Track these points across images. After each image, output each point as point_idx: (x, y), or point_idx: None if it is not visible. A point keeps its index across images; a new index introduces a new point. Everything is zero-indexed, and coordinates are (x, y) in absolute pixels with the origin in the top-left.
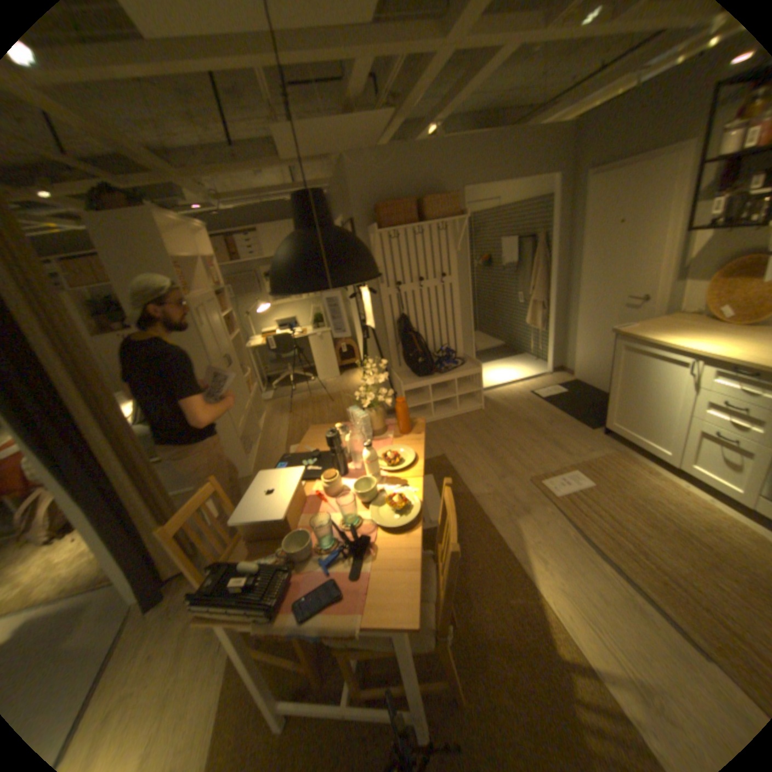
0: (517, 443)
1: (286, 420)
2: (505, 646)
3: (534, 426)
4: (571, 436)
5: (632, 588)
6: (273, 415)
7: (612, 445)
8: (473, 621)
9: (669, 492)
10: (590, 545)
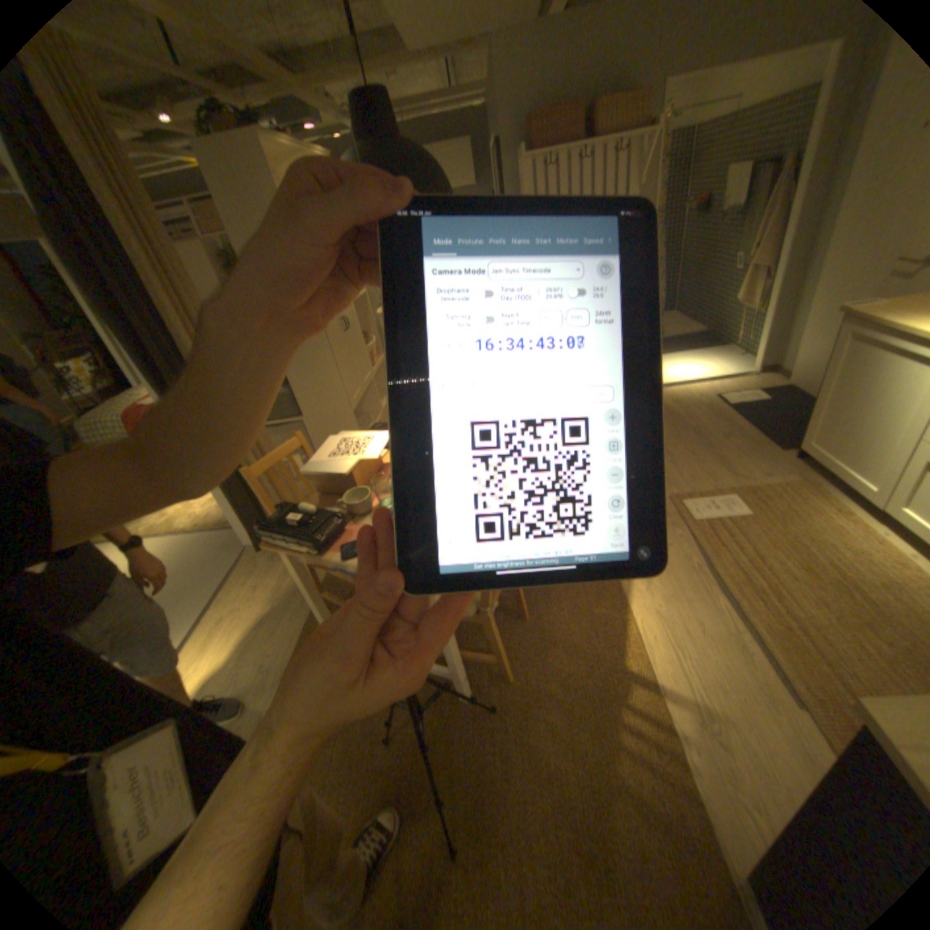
0: (671, 454)
1: None
2: (571, 646)
3: (703, 438)
4: (748, 456)
5: (744, 626)
6: None
7: (802, 472)
8: (546, 619)
9: (853, 536)
10: (713, 576)
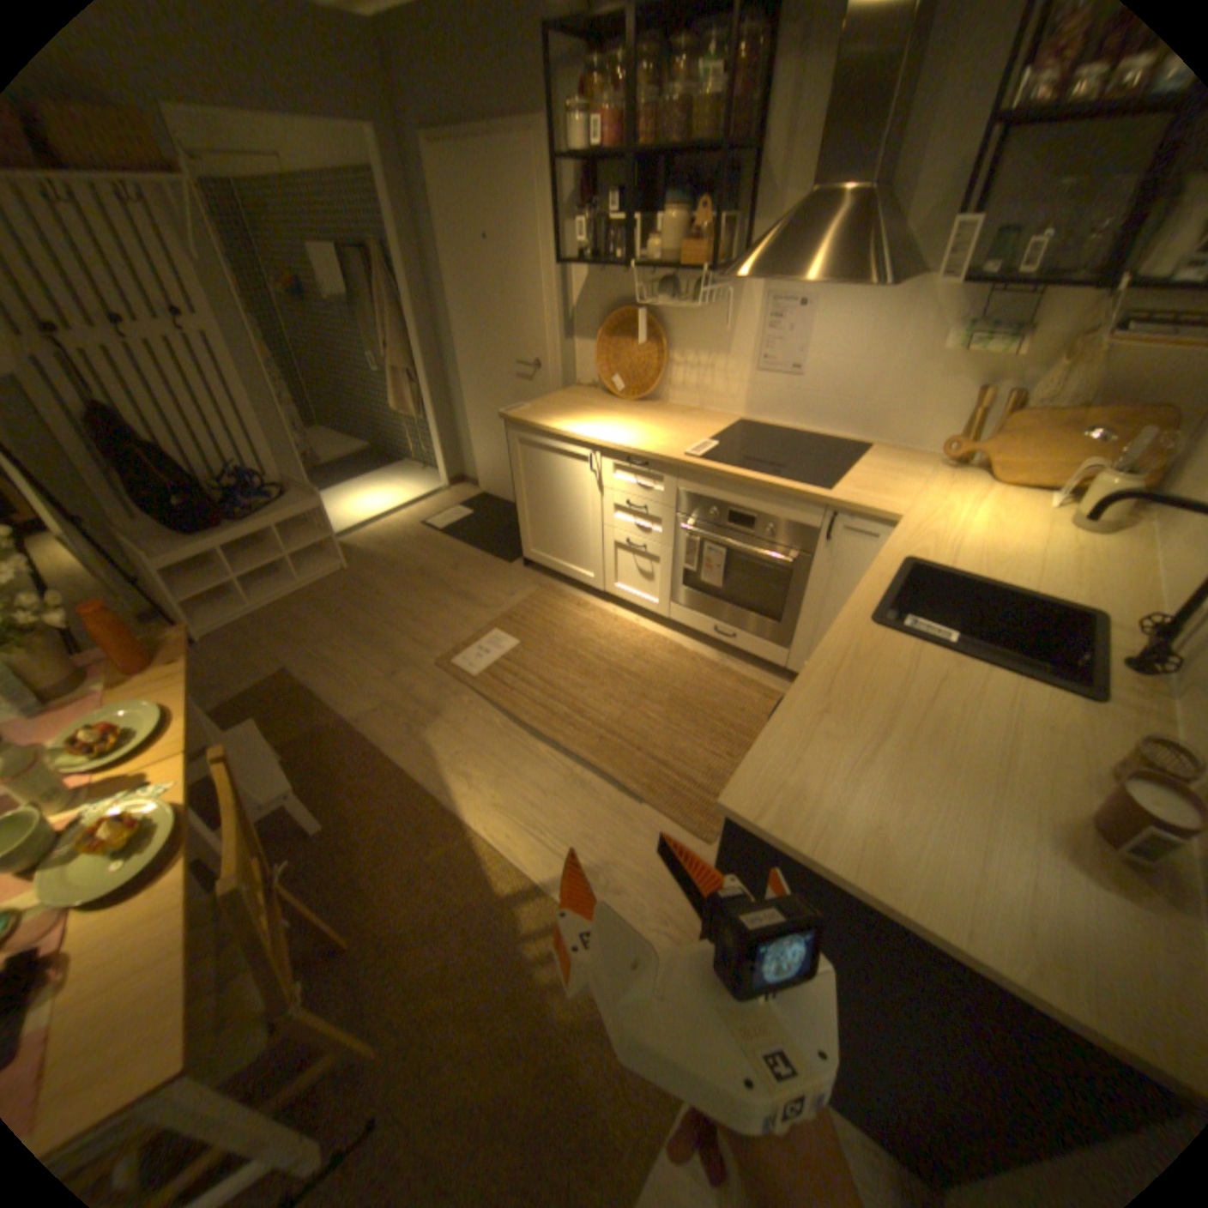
0: (410, 611)
1: None
2: (424, 928)
3: (433, 578)
4: (485, 581)
5: (570, 759)
6: None
7: (535, 580)
8: (371, 922)
9: (597, 623)
10: (521, 727)
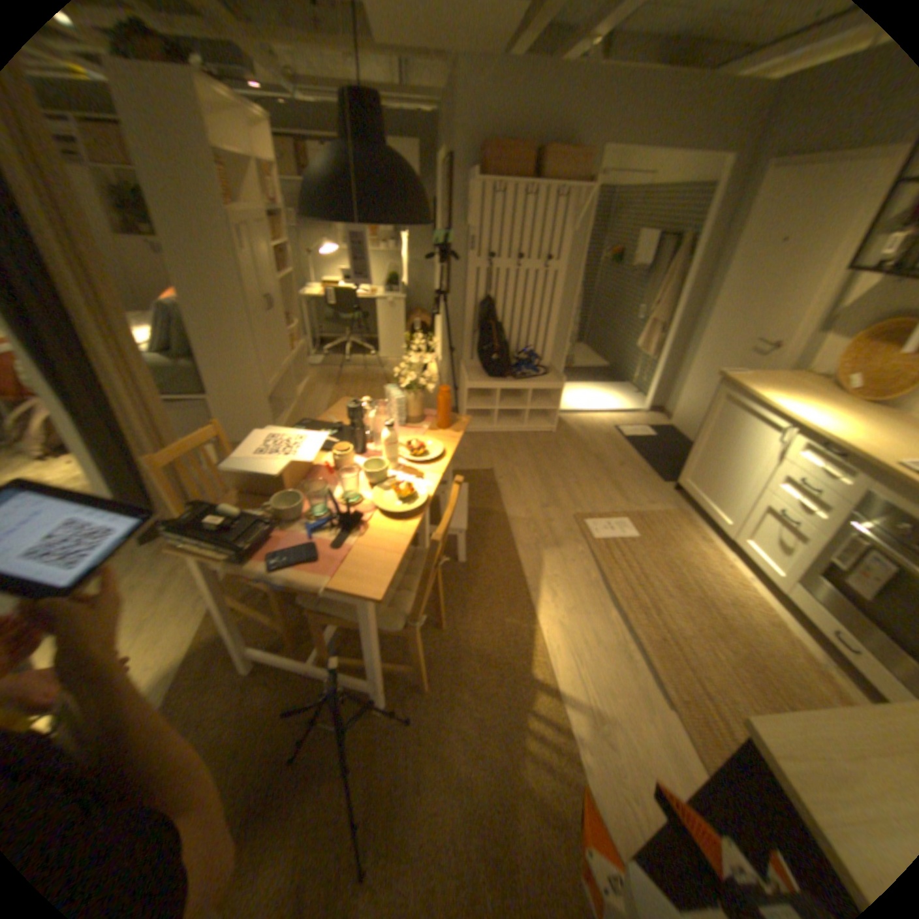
0: (577, 476)
1: (332, 393)
2: (485, 655)
3: (603, 464)
4: (638, 484)
5: (631, 636)
6: (319, 384)
7: (678, 503)
8: (462, 628)
9: (713, 561)
10: (608, 591)
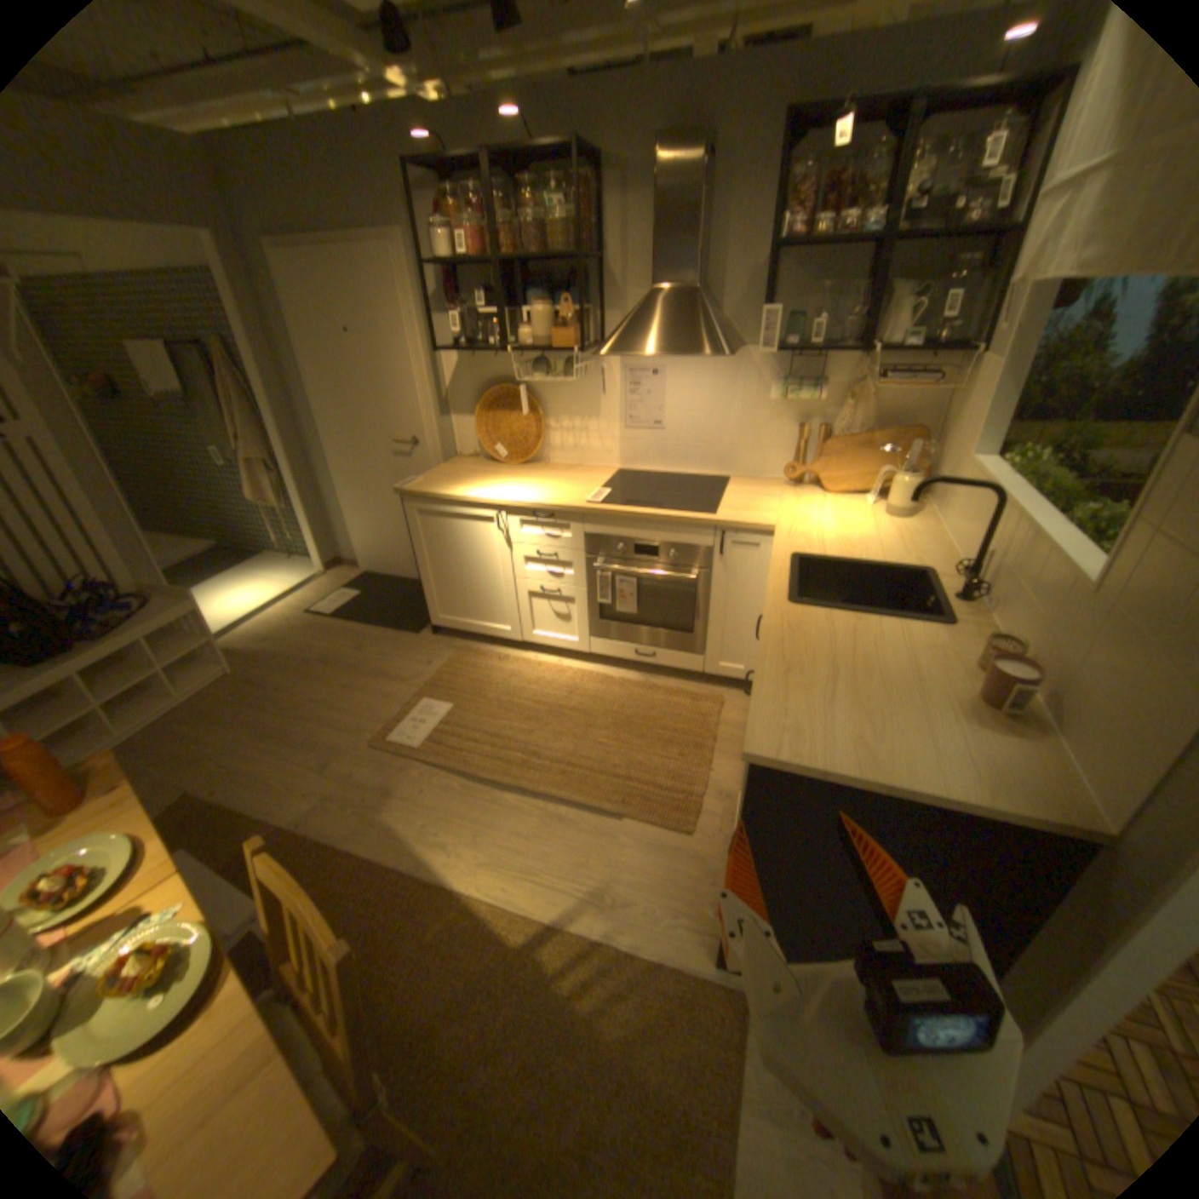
0: (322, 701)
1: None
2: (448, 1006)
3: (337, 663)
4: (396, 655)
5: (540, 800)
6: None
7: (448, 644)
8: (386, 1022)
9: (524, 671)
10: (481, 784)
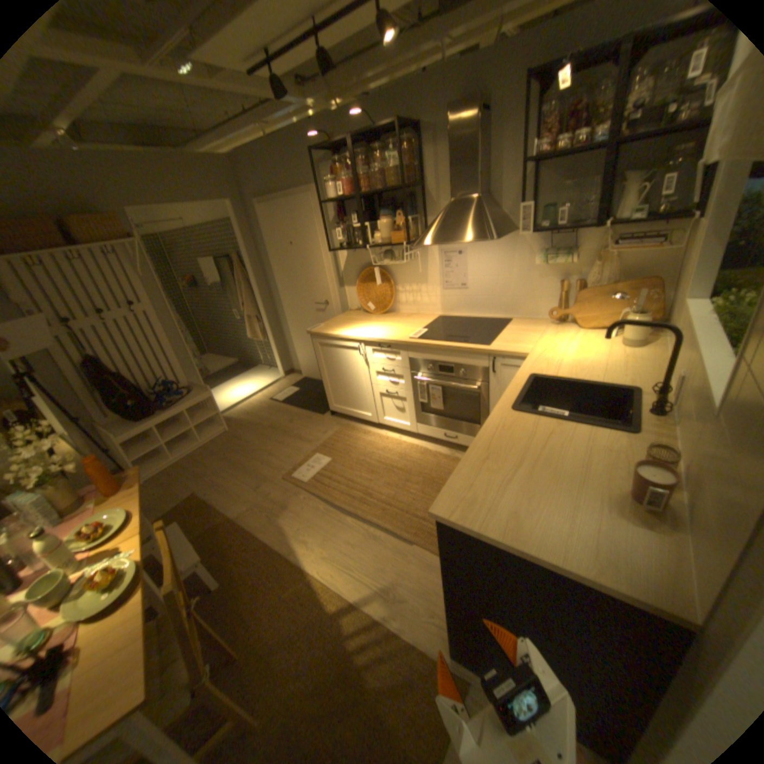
0: (266, 450)
1: None
2: (285, 639)
3: (278, 429)
4: (309, 426)
5: (366, 524)
6: None
7: (338, 422)
8: (252, 639)
9: (376, 442)
10: (335, 508)
